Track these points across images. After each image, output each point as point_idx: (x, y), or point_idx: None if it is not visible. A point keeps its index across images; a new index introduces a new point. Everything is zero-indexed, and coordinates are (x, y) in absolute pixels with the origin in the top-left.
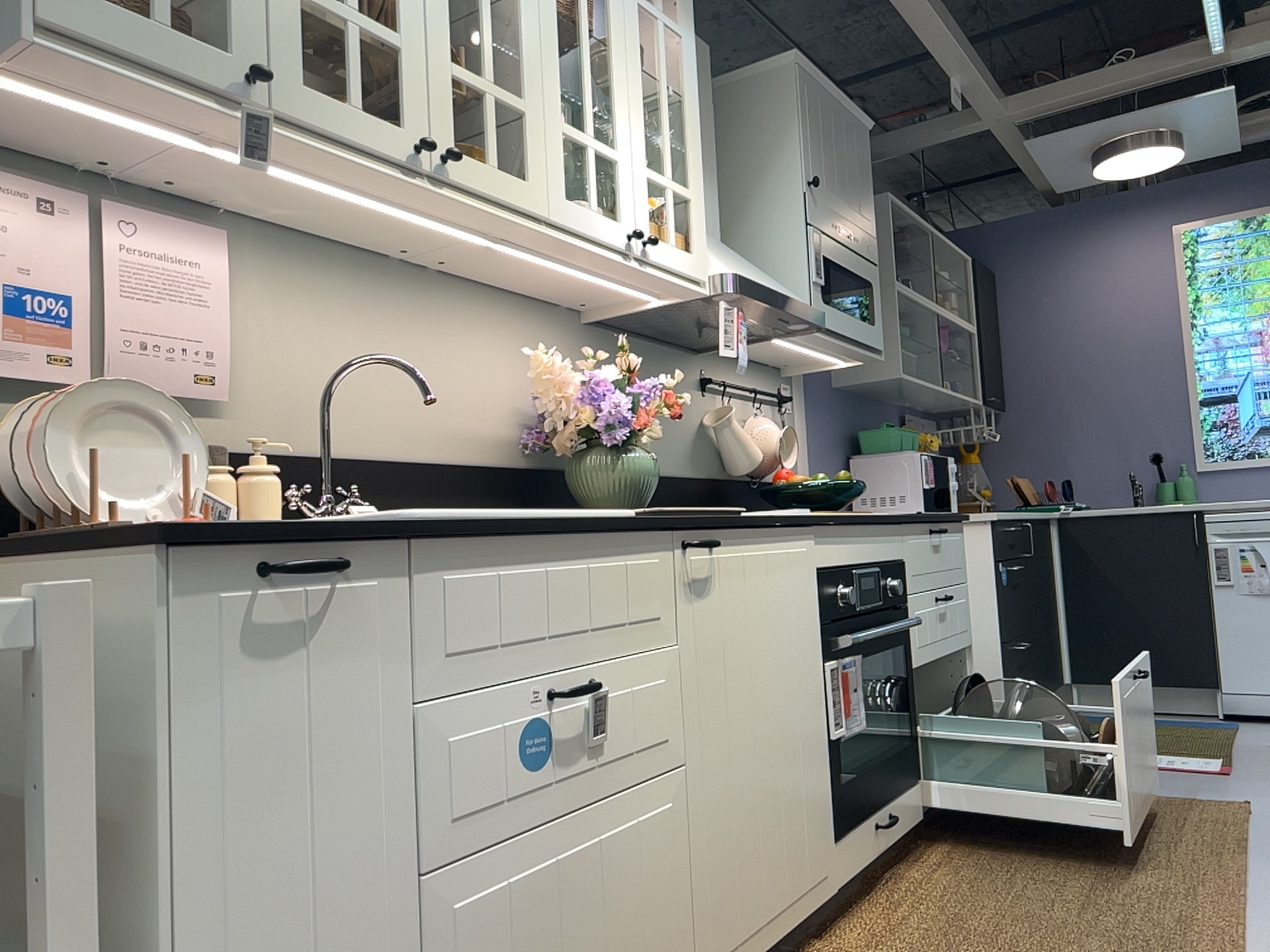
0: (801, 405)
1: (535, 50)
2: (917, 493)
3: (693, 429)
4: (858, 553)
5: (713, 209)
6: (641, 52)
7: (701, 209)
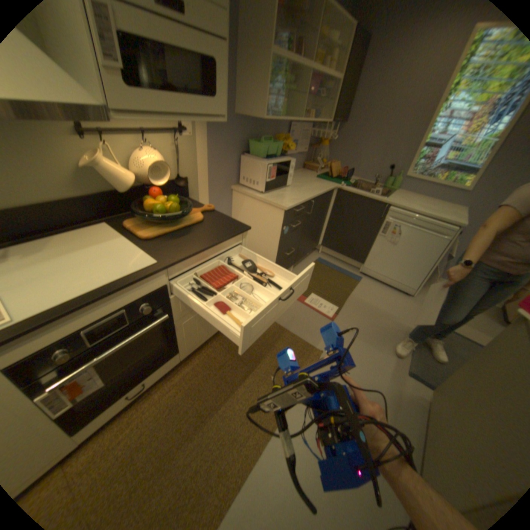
0: (199, 129)
1: None
2: (263, 181)
3: (67, 164)
4: (84, 320)
5: None
6: None
7: None
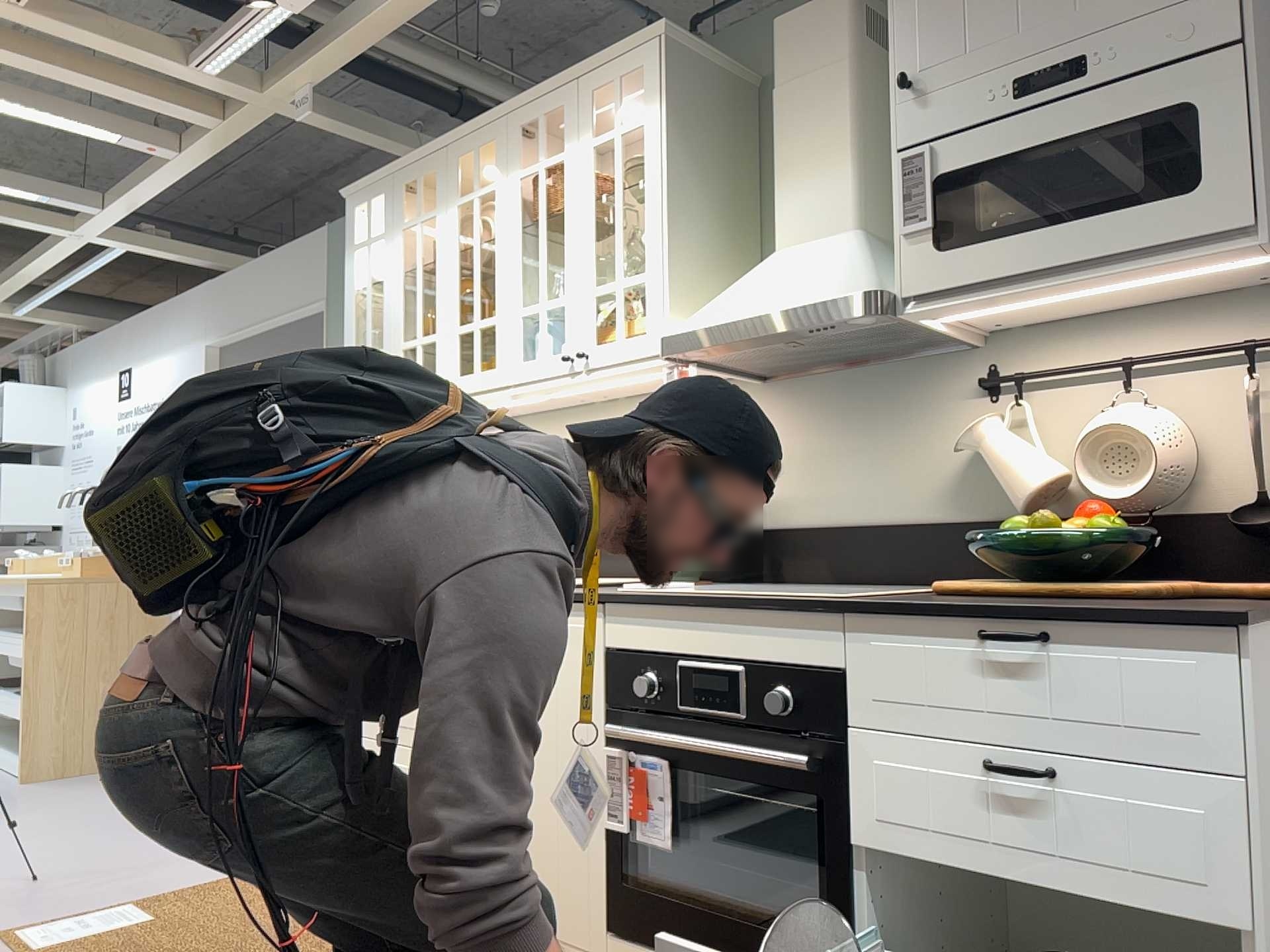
0: None
1: (502, 274)
2: None
3: (953, 455)
4: (691, 642)
5: (830, 200)
6: (591, 189)
7: (655, 281)
